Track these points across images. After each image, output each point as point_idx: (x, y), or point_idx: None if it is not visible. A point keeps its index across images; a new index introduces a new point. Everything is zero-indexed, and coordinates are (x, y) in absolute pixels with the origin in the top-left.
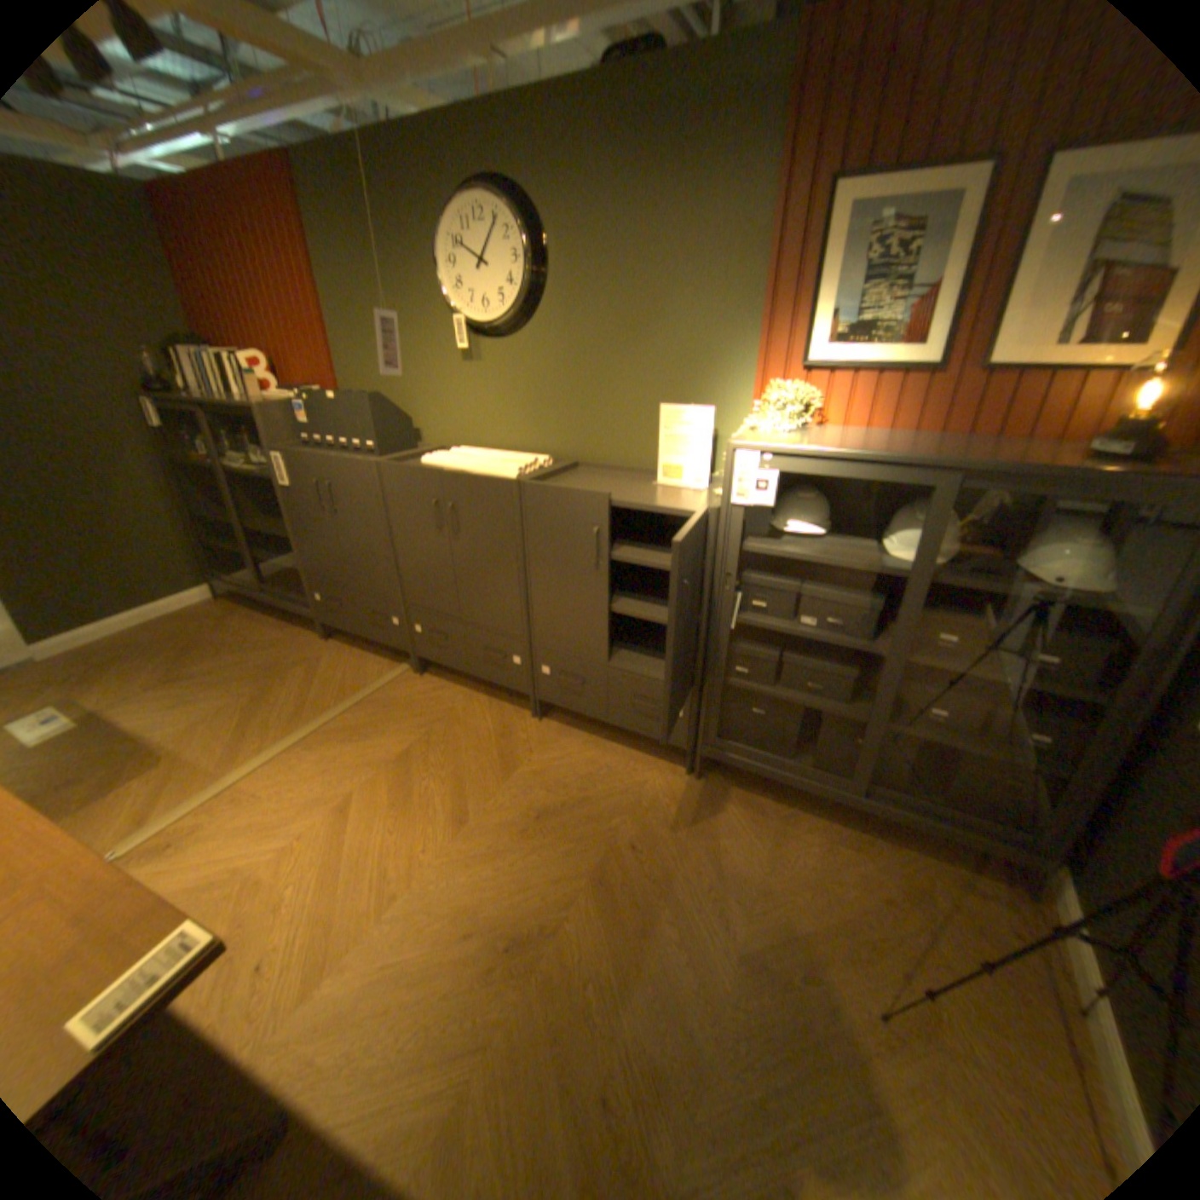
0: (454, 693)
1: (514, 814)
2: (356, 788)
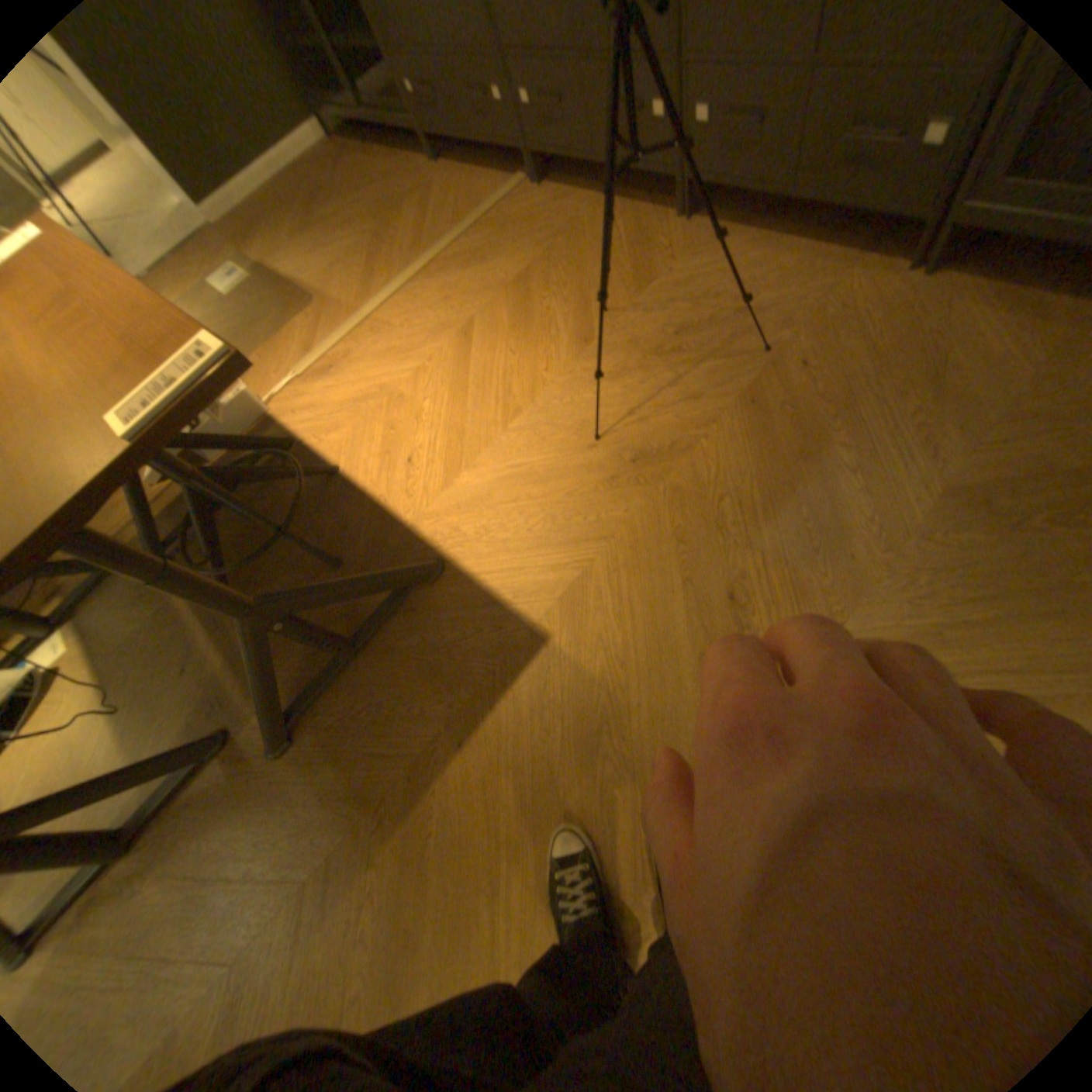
0: (580, 199)
1: (650, 330)
2: (479, 311)
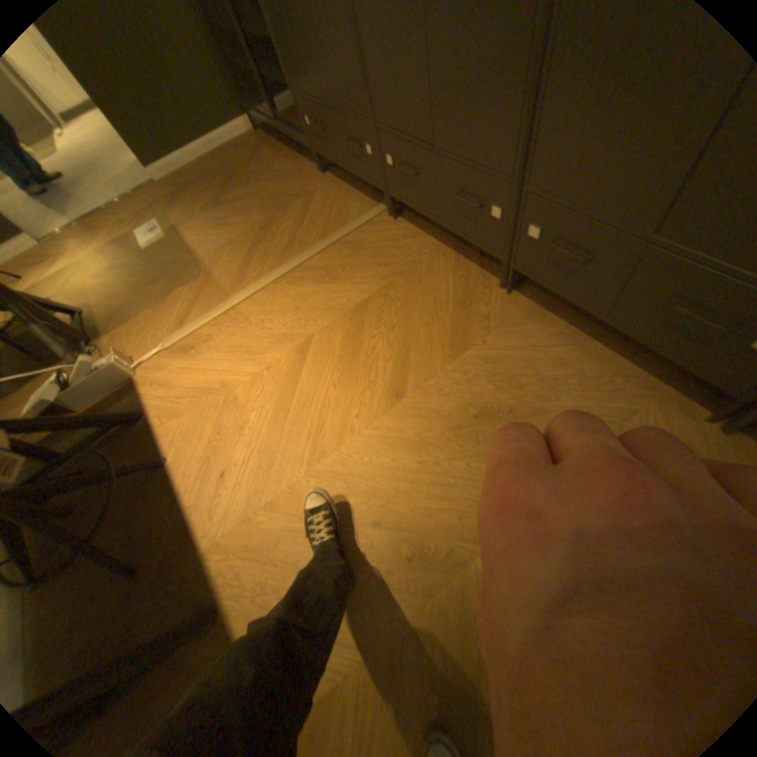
0: (423, 245)
1: (453, 407)
2: (318, 333)
